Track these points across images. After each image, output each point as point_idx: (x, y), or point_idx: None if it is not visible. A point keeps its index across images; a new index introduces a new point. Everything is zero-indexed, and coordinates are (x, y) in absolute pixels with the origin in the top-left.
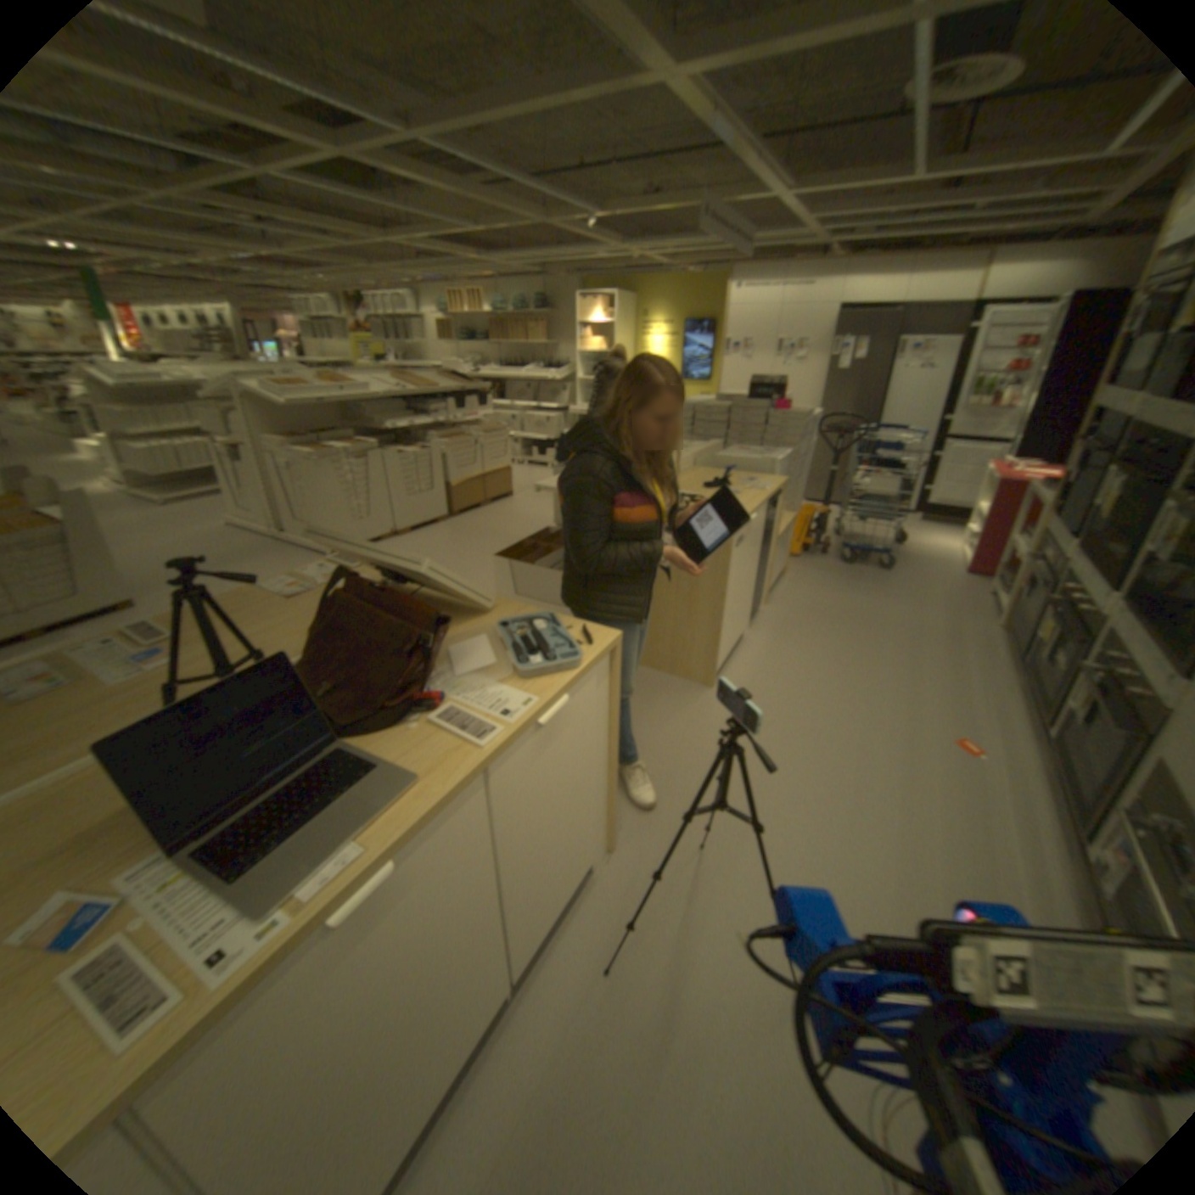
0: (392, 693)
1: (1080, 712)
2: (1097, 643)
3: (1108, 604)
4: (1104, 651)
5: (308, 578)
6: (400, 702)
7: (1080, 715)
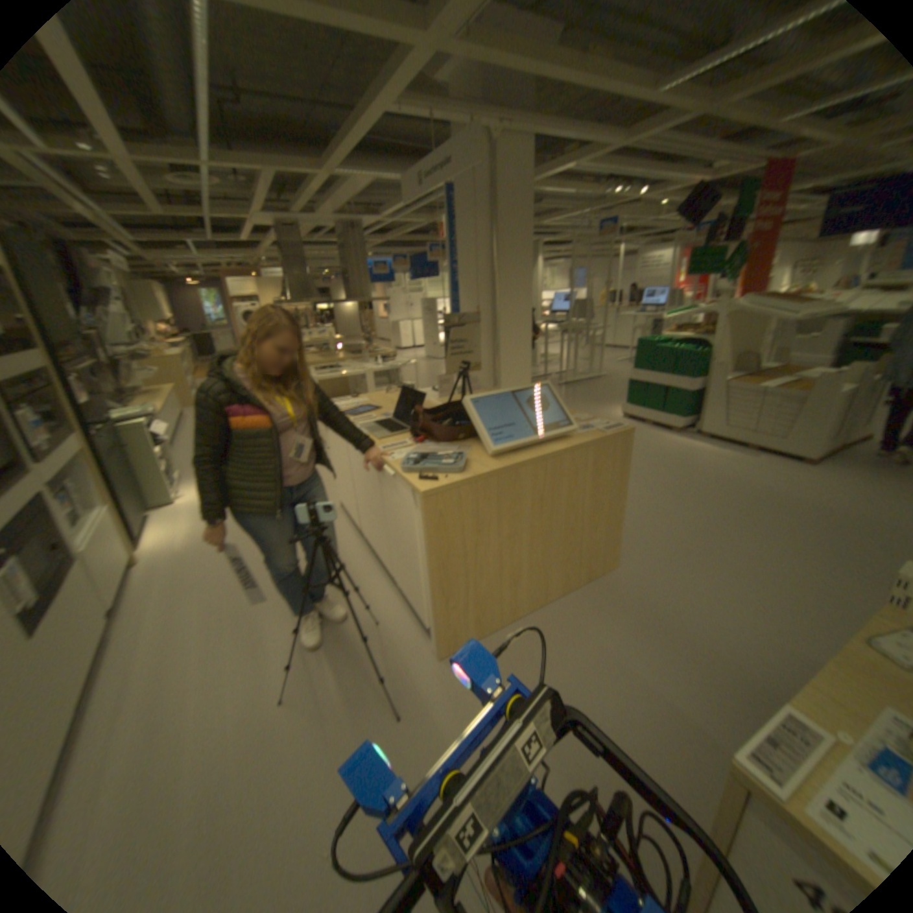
0: (439, 440)
1: None
2: None
3: None
4: None
5: (597, 425)
6: (430, 441)
7: None
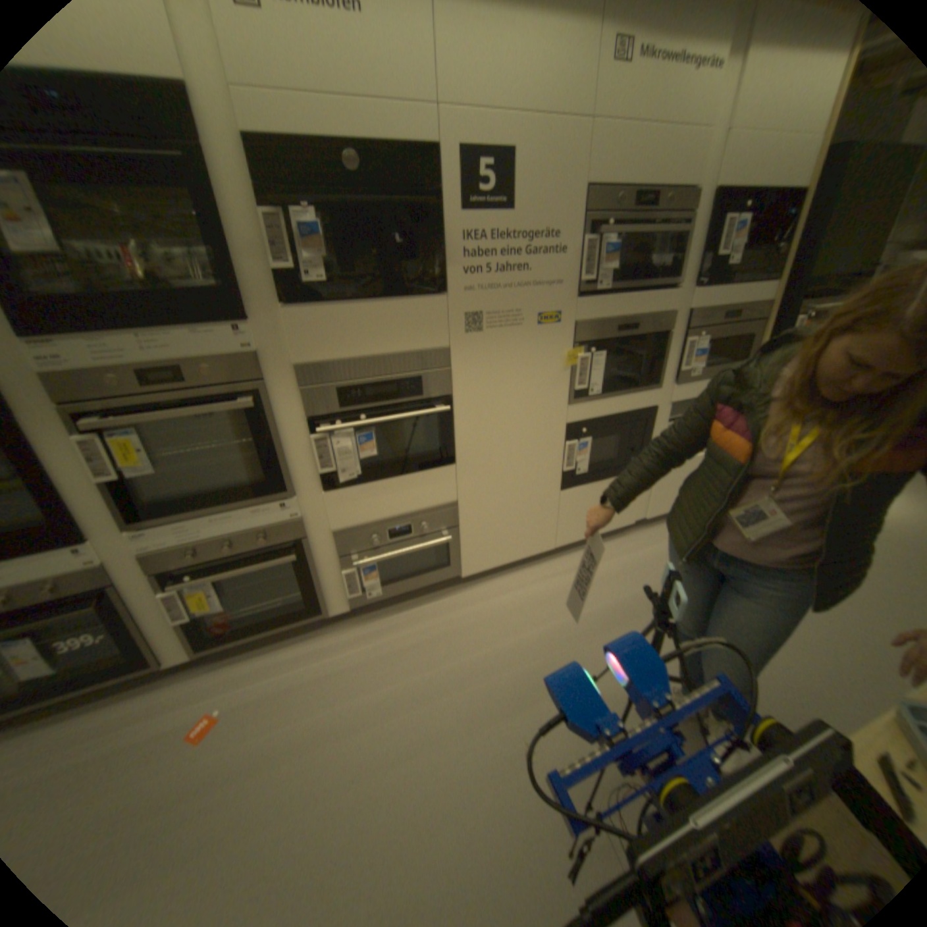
0: None
1: (190, 618)
2: (108, 589)
3: (88, 556)
4: (146, 576)
5: None
6: None
7: (196, 616)
